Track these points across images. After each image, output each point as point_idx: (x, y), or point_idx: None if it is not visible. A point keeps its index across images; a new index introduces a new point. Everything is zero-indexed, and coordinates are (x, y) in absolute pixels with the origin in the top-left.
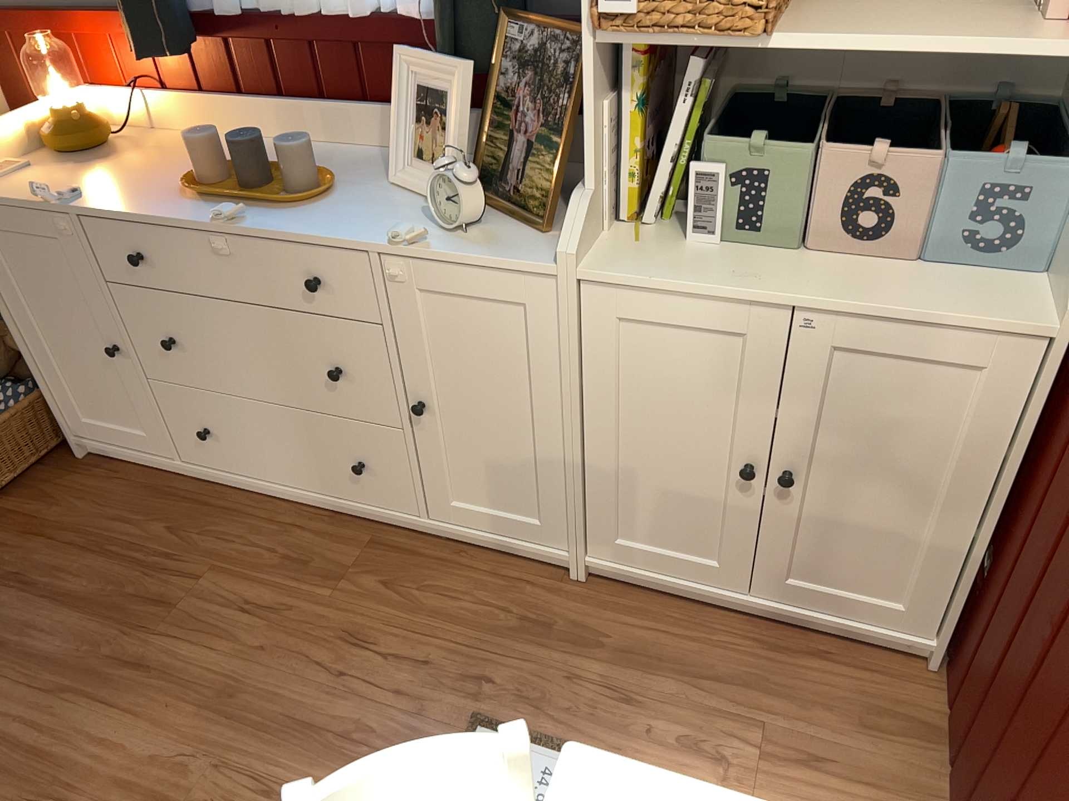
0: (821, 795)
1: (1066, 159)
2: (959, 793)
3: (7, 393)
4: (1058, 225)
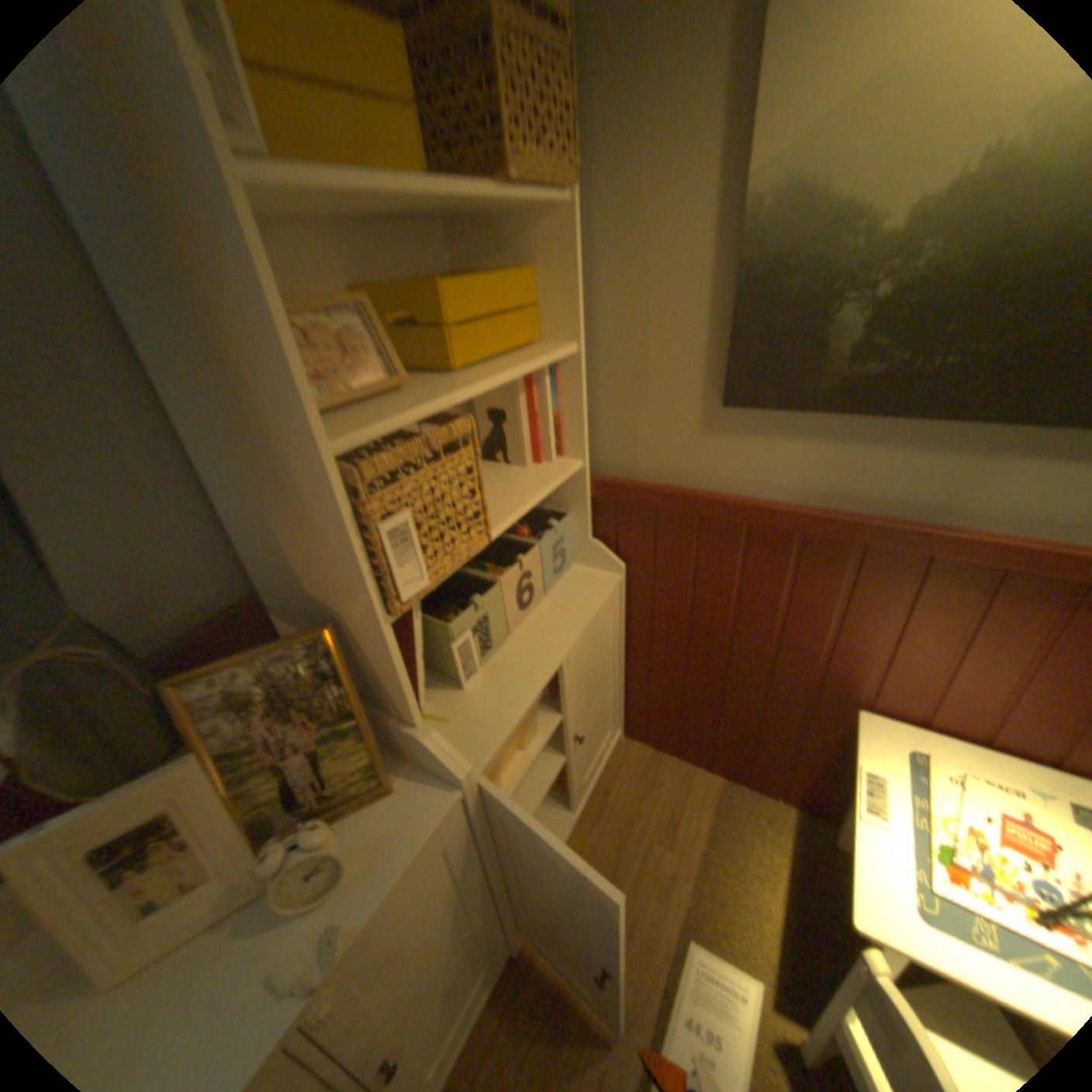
0: (697, 826)
1: (557, 511)
2: (709, 755)
3: None
4: (576, 537)
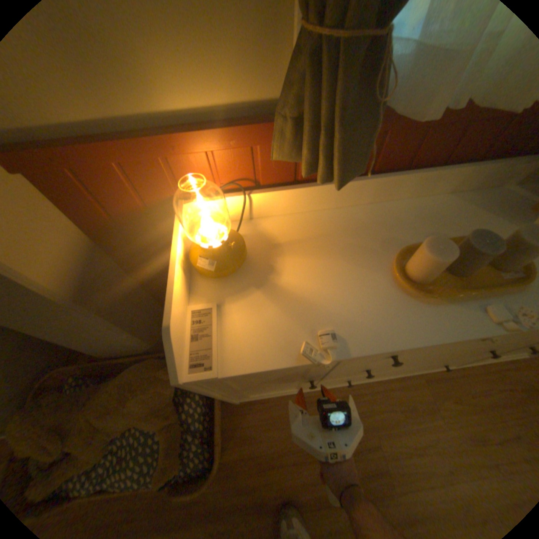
0: None
1: None
2: None
3: (186, 411)
4: None
